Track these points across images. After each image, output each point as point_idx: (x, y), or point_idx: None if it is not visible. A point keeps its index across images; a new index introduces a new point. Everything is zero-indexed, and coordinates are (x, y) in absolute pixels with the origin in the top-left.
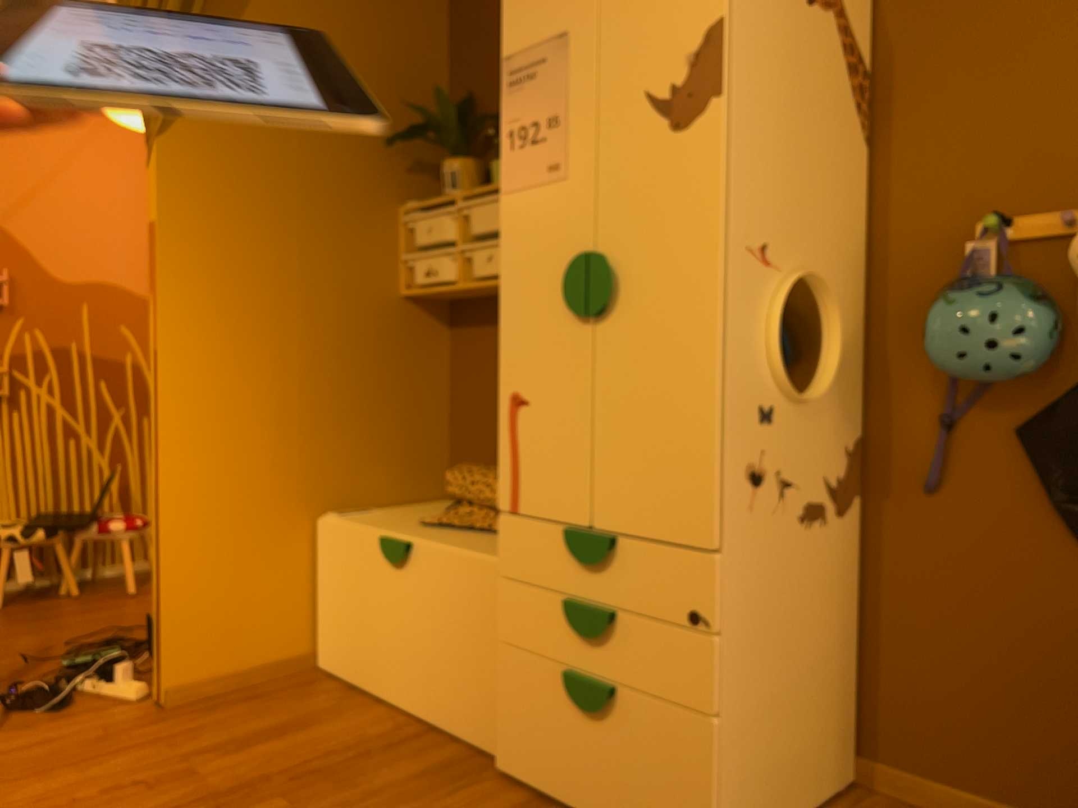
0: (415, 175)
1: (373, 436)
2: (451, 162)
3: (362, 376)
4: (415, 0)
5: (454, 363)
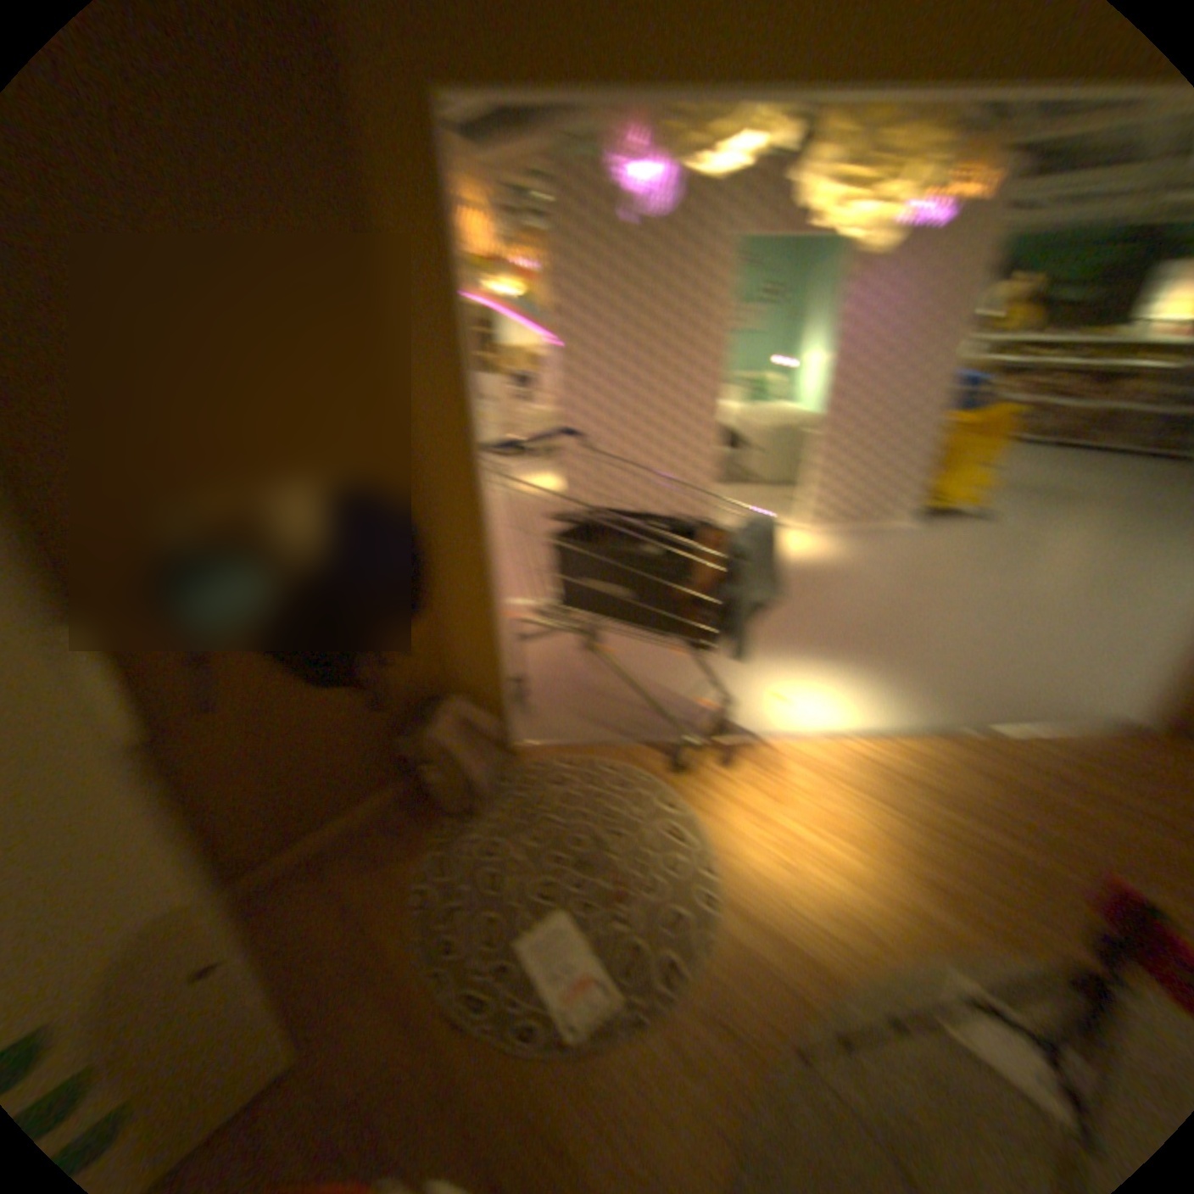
0: None
1: None
2: None
3: None
4: None
5: None
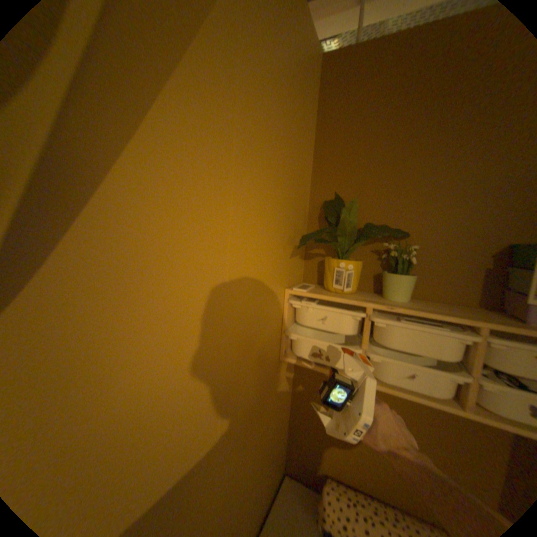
0: (294, 256)
1: (259, 483)
2: (343, 259)
3: (258, 445)
4: (306, 102)
5: (300, 386)
